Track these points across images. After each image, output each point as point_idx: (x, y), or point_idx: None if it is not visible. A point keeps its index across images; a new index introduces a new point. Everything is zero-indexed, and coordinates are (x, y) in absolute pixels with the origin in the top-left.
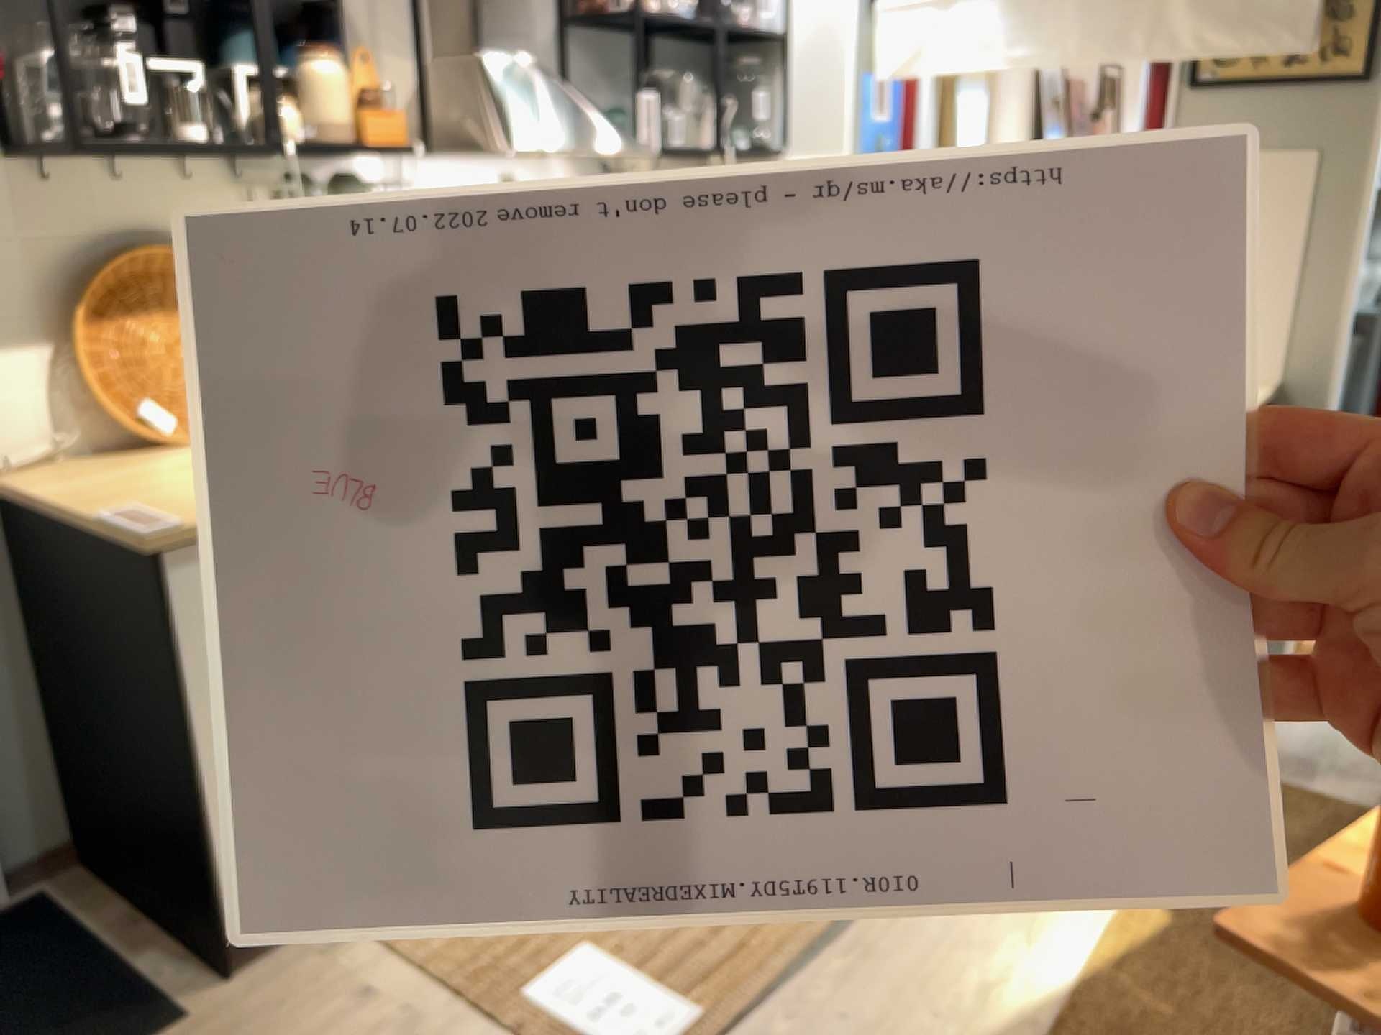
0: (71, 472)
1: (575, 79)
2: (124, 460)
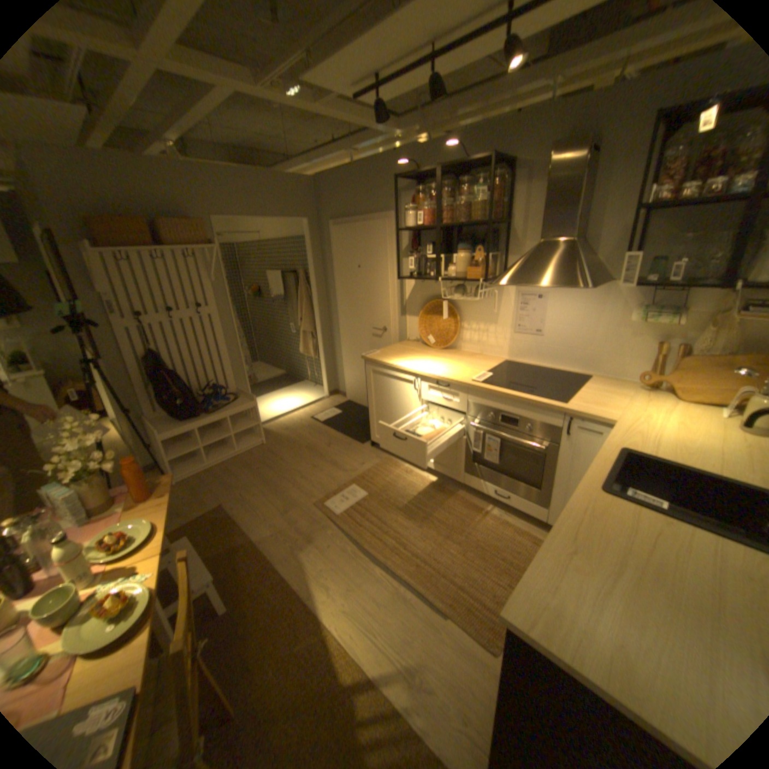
0: (410, 344)
1: (655, 239)
2: (420, 346)
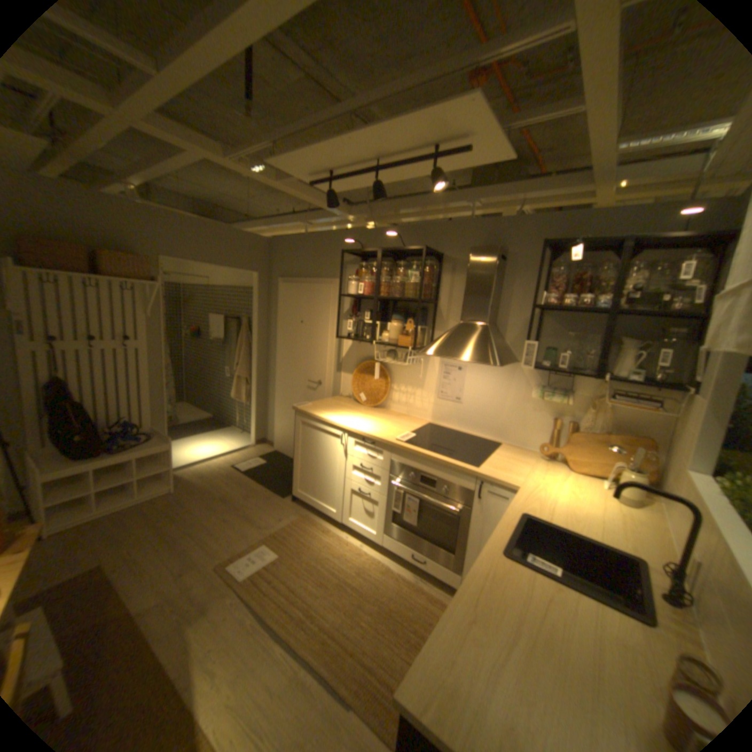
0: (342, 399)
1: (547, 333)
2: (351, 402)
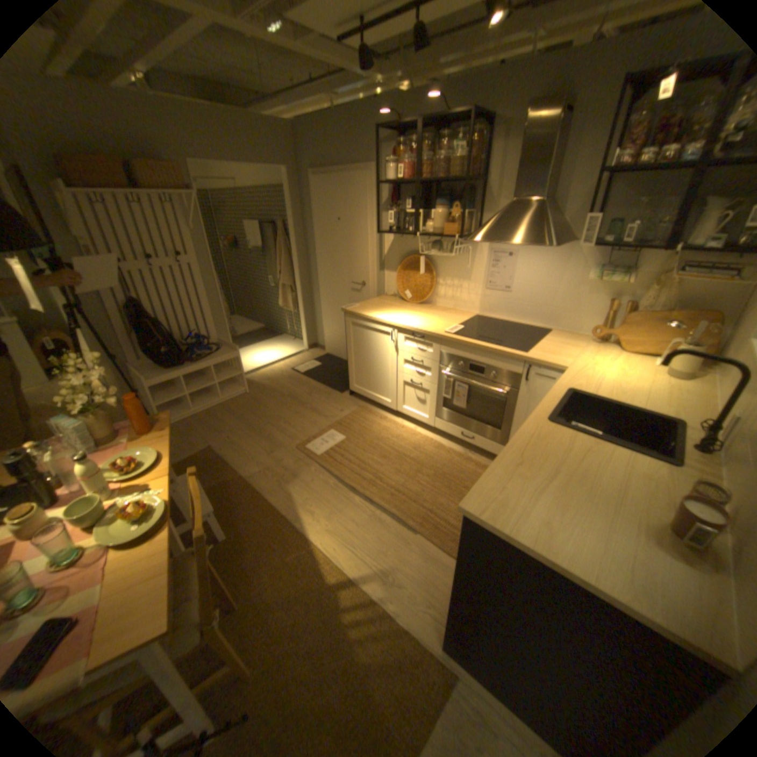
0: (388, 299)
1: (614, 202)
2: (397, 301)
